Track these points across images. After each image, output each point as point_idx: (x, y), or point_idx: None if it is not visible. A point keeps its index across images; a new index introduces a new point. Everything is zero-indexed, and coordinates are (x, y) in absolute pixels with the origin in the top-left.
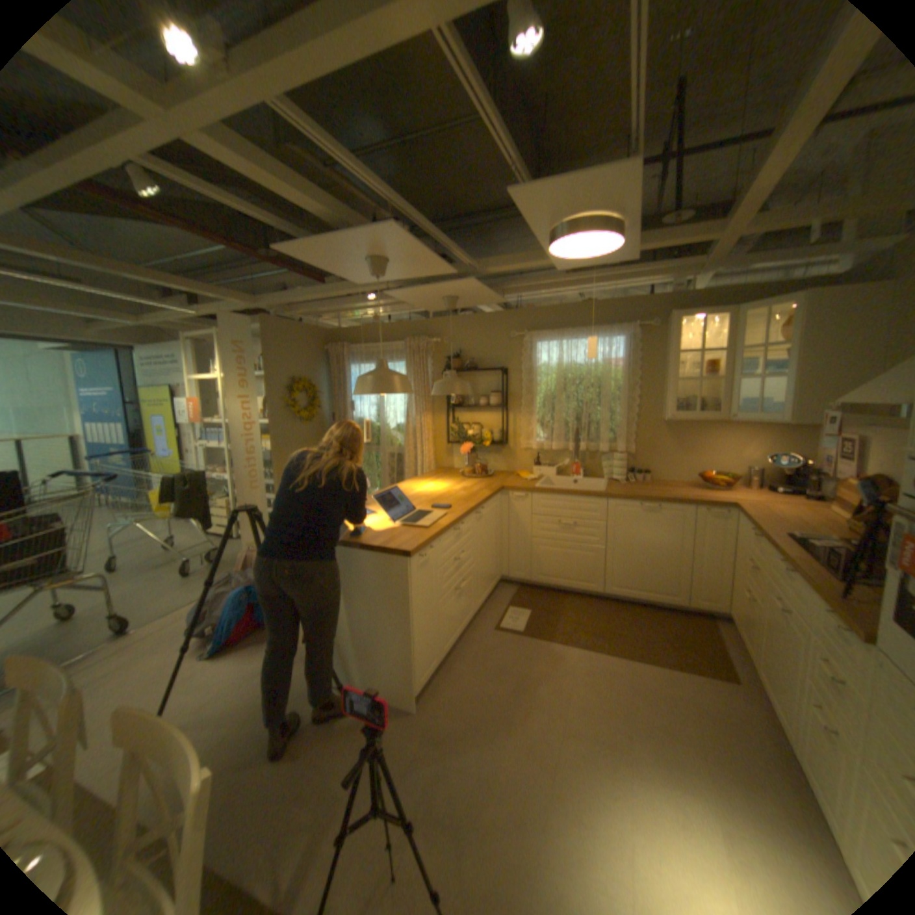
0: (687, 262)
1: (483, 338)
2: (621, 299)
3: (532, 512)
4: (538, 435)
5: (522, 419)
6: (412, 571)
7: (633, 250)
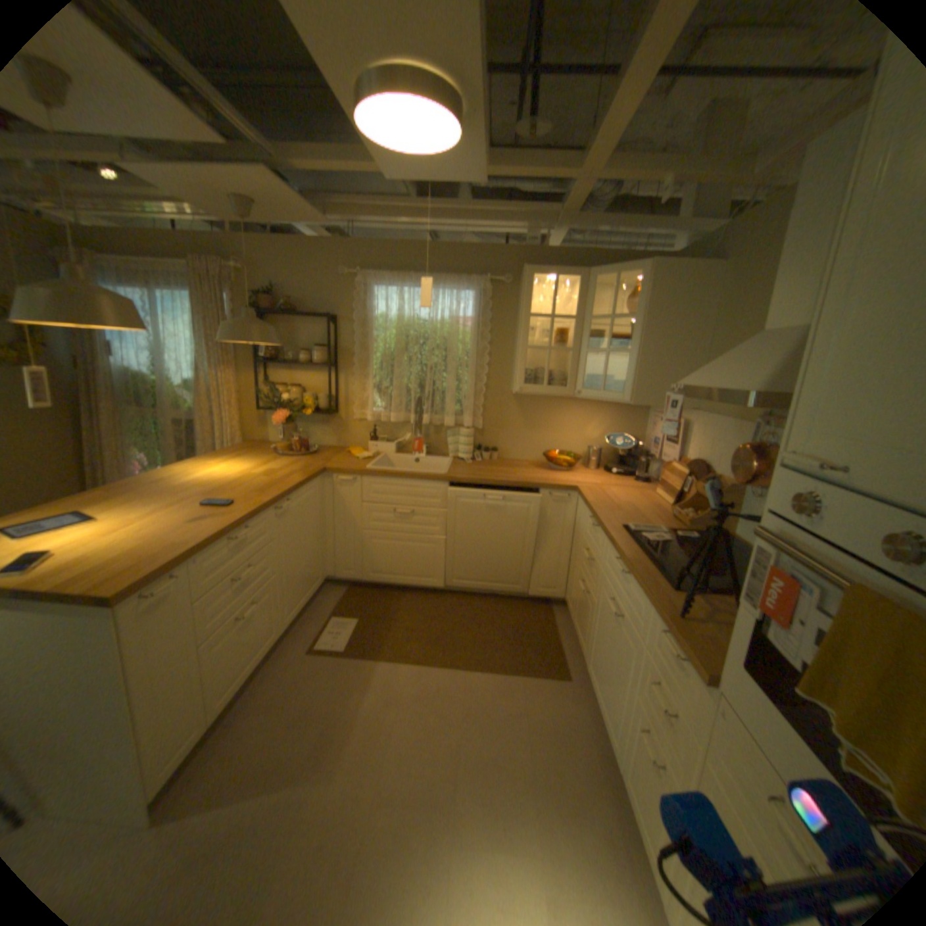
0: (542, 212)
1: (303, 271)
2: (471, 245)
3: (362, 499)
4: (374, 404)
5: (354, 383)
6: (120, 626)
7: (479, 163)
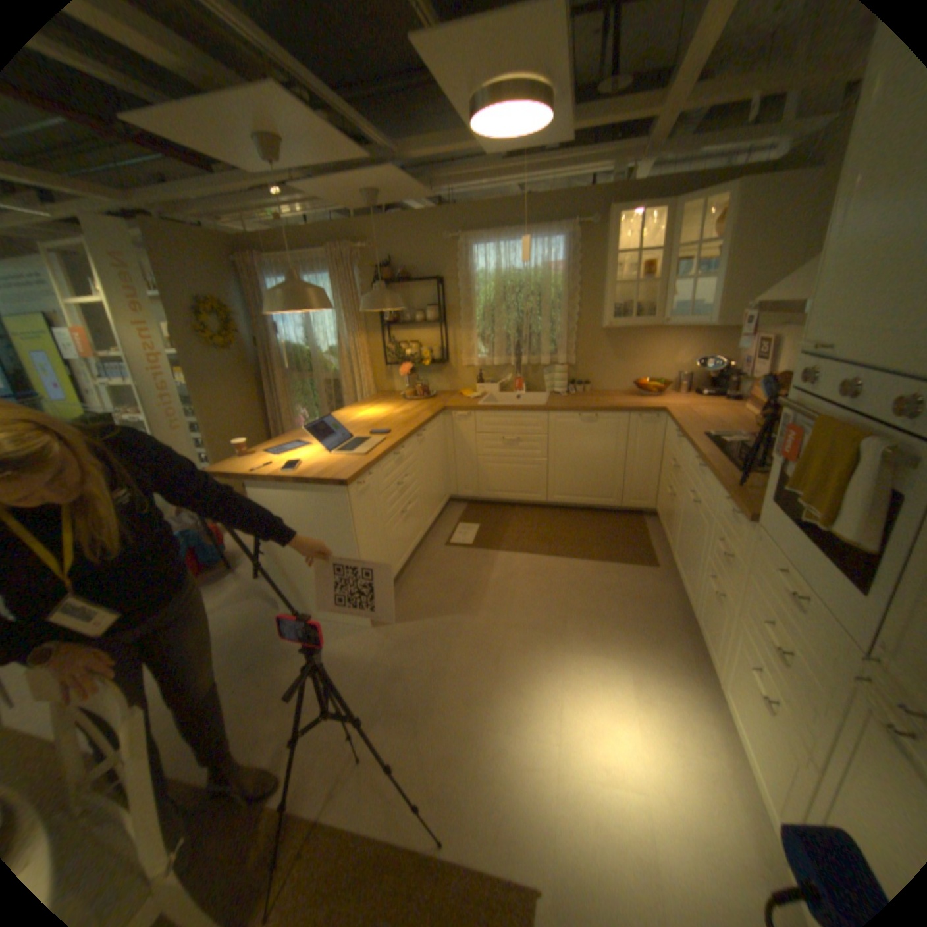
0: (628, 146)
1: (413, 241)
2: (559, 191)
3: (476, 431)
4: (478, 351)
5: (461, 334)
6: (351, 499)
7: (566, 128)
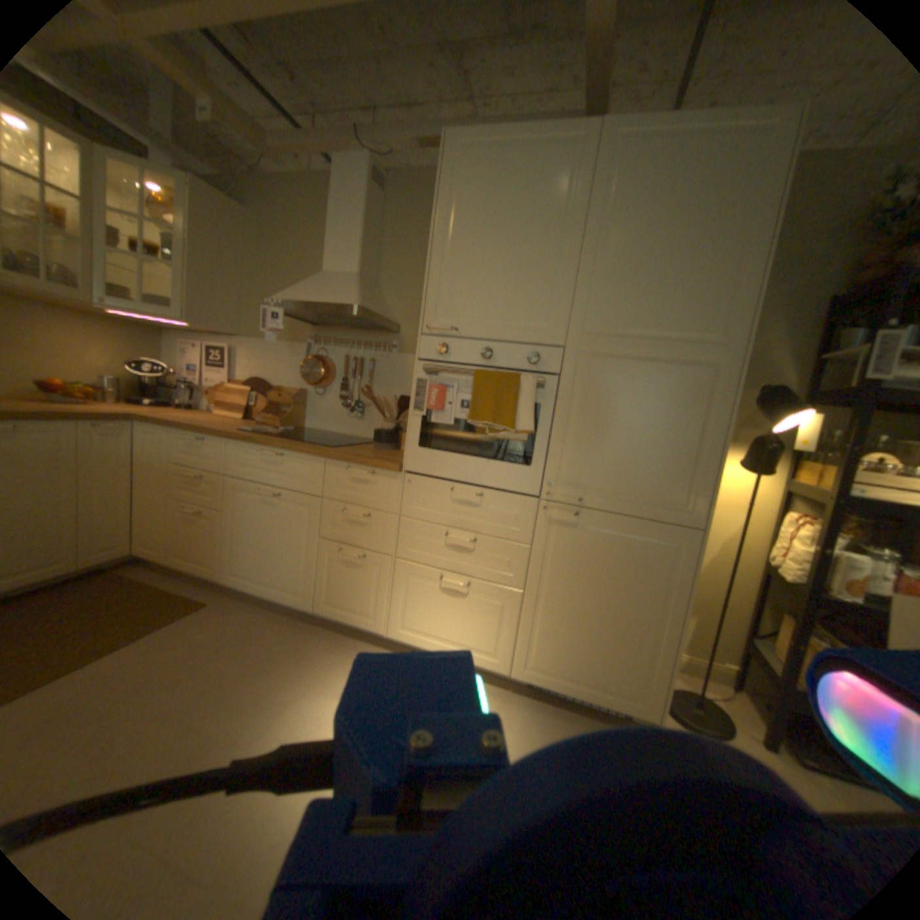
0: None
1: None
2: None
3: None
4: None
5: None
6: None
7: None
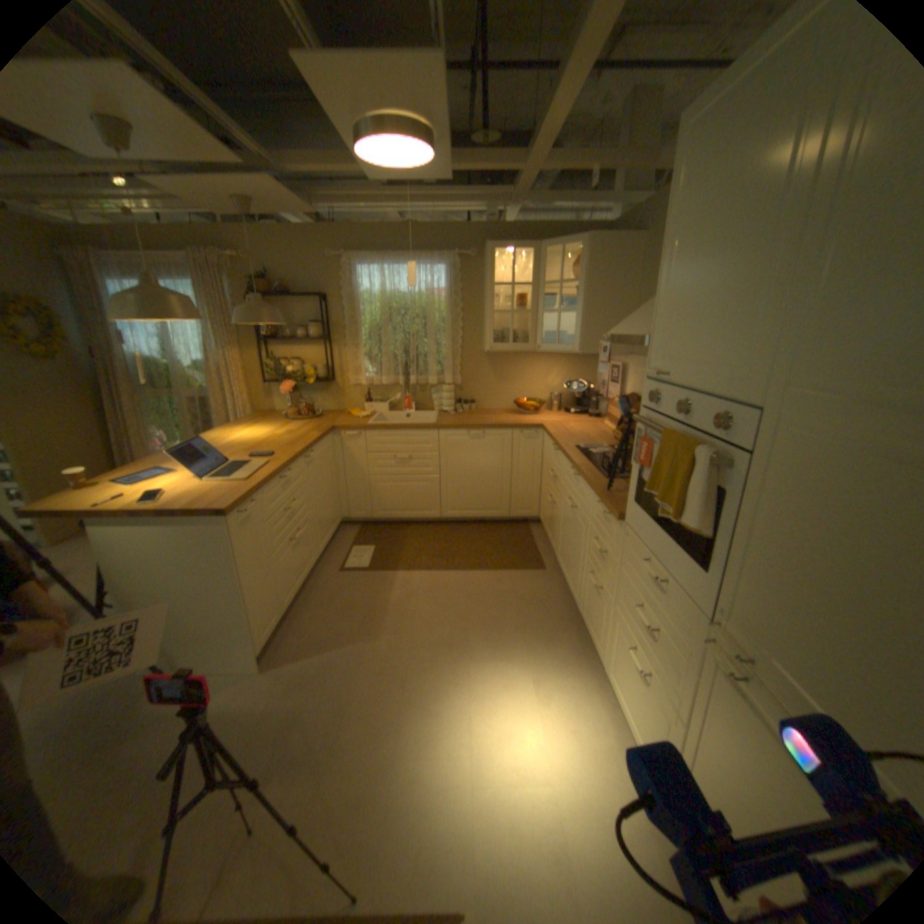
0: (498, 192)
1: (292, 255)
2: (439, 224)
3: (367, 450)
4: (366, 370)
5: (347, 353)
6: (230, 530)
7: (445, 168)
